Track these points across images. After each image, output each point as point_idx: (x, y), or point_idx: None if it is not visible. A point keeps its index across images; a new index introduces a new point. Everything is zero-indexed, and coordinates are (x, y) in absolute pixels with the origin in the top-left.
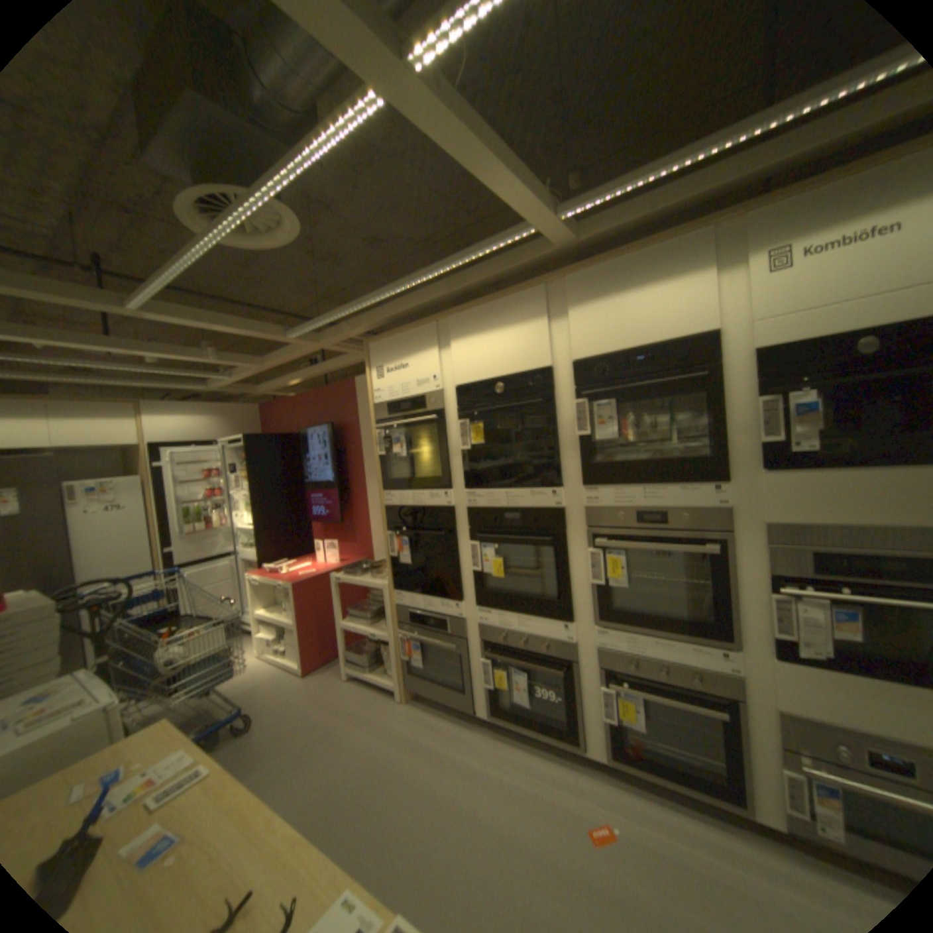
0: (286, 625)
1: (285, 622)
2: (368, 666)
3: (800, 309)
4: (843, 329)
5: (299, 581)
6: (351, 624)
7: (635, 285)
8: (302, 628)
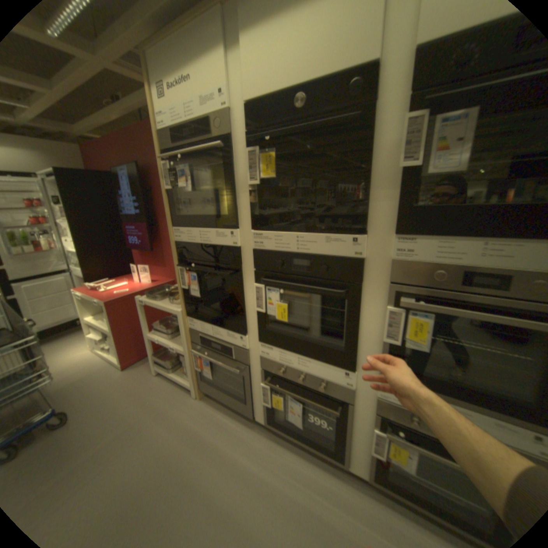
0: (106, 330)
1: (106, 328)
2: (172, 366)
3: None
4: None
5: (112, 299)
6: (156, 335)
7: None
8: (118, 334)
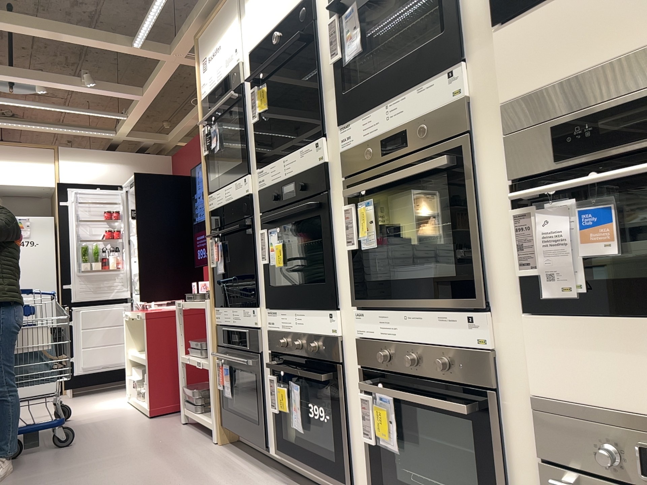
0: (145, 358)
1: (146, 356)
2: (203, 403)
3: None
4: None
5: (156, 310)
6: (191, 355)
7: None
8: (155, 360)
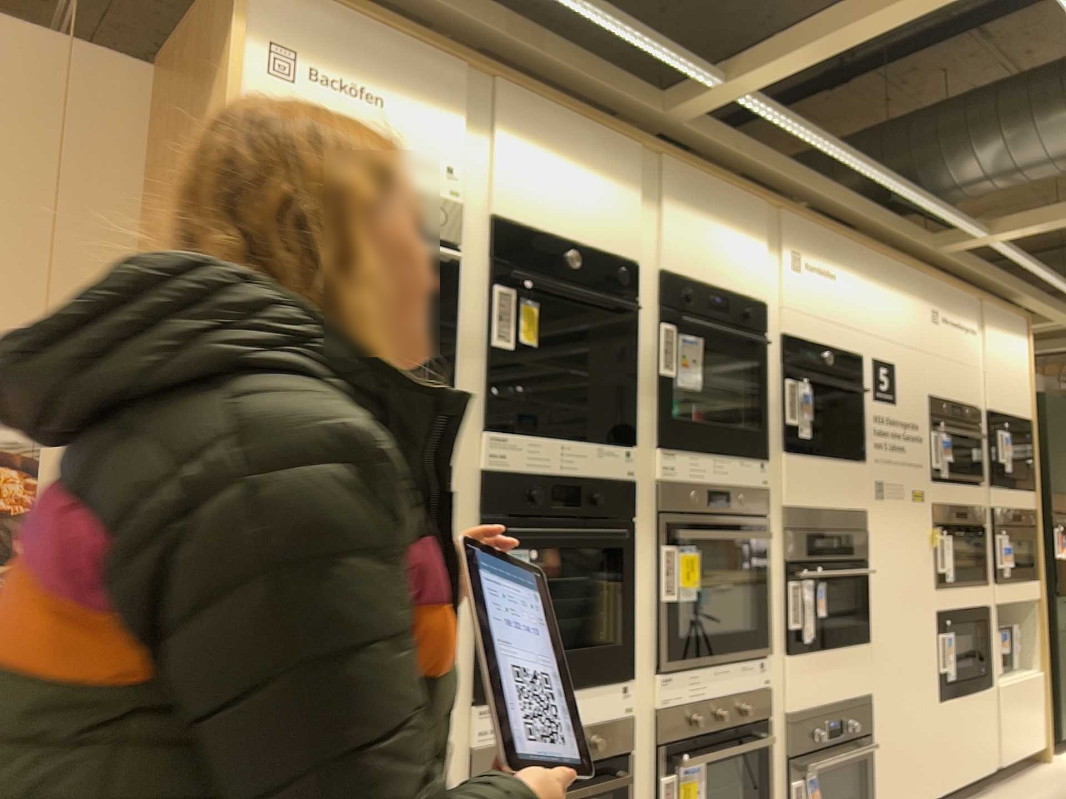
0: None
1: None
2: None
3: (794, 312)
4: (808, 340)
5: None
6: None
7: (714, 221)
8: None
